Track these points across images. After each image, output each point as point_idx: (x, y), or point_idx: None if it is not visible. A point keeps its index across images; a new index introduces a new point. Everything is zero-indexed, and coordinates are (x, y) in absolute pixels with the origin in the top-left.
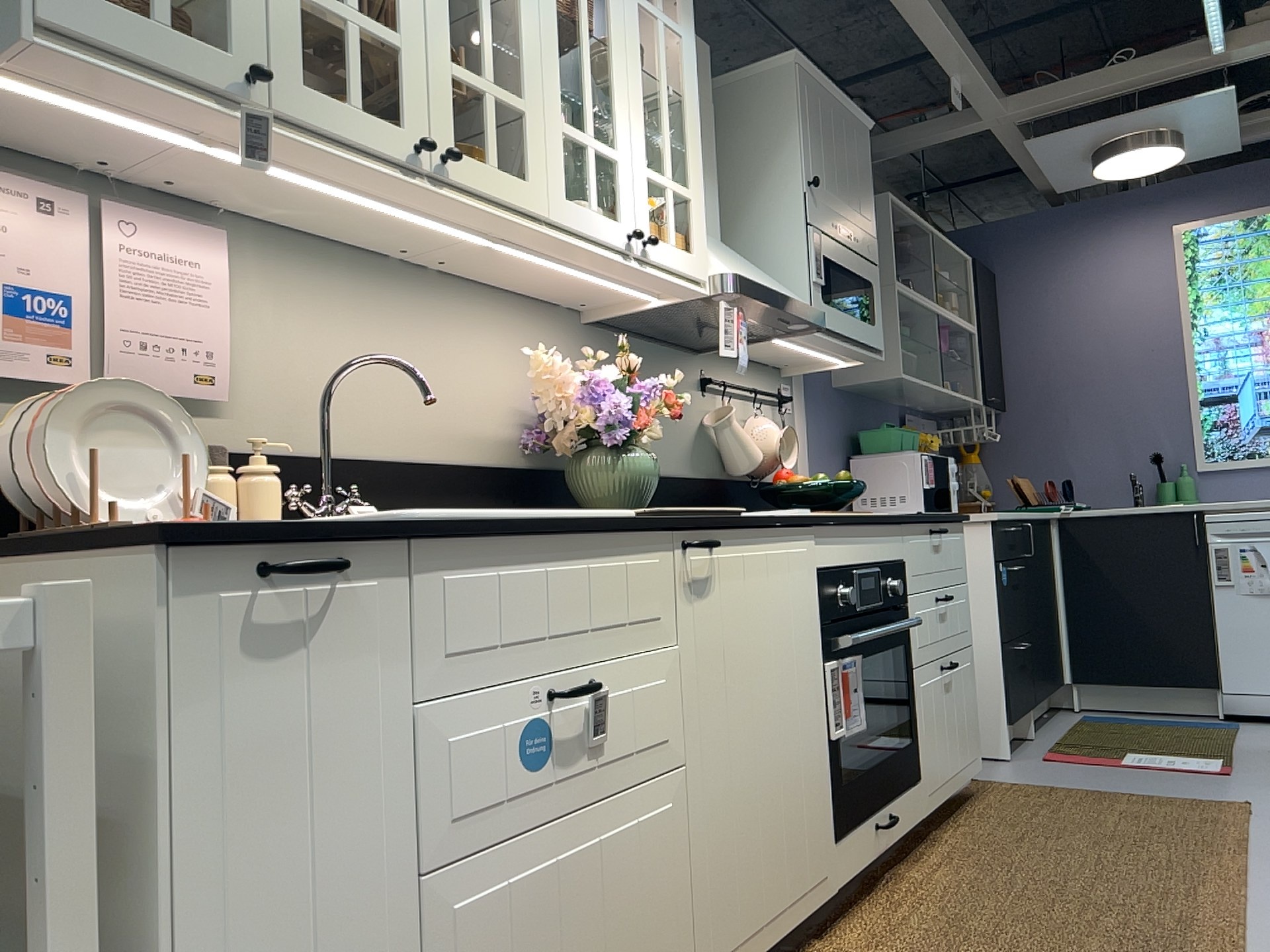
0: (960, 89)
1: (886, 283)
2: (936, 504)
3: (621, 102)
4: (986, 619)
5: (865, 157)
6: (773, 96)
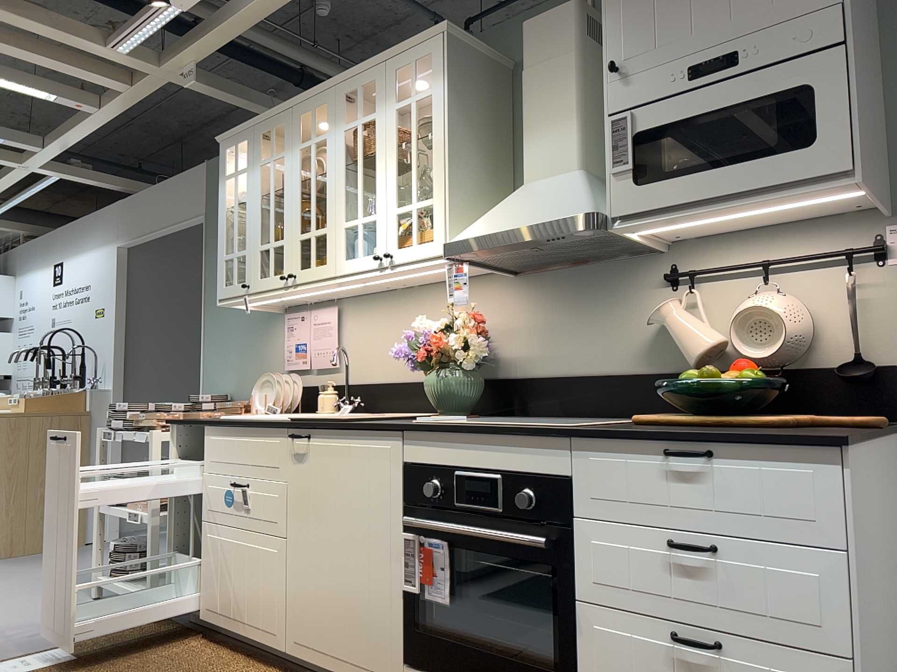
0: None
1: None
2: None
3: (379, 183)
4: None
5: None
6: None
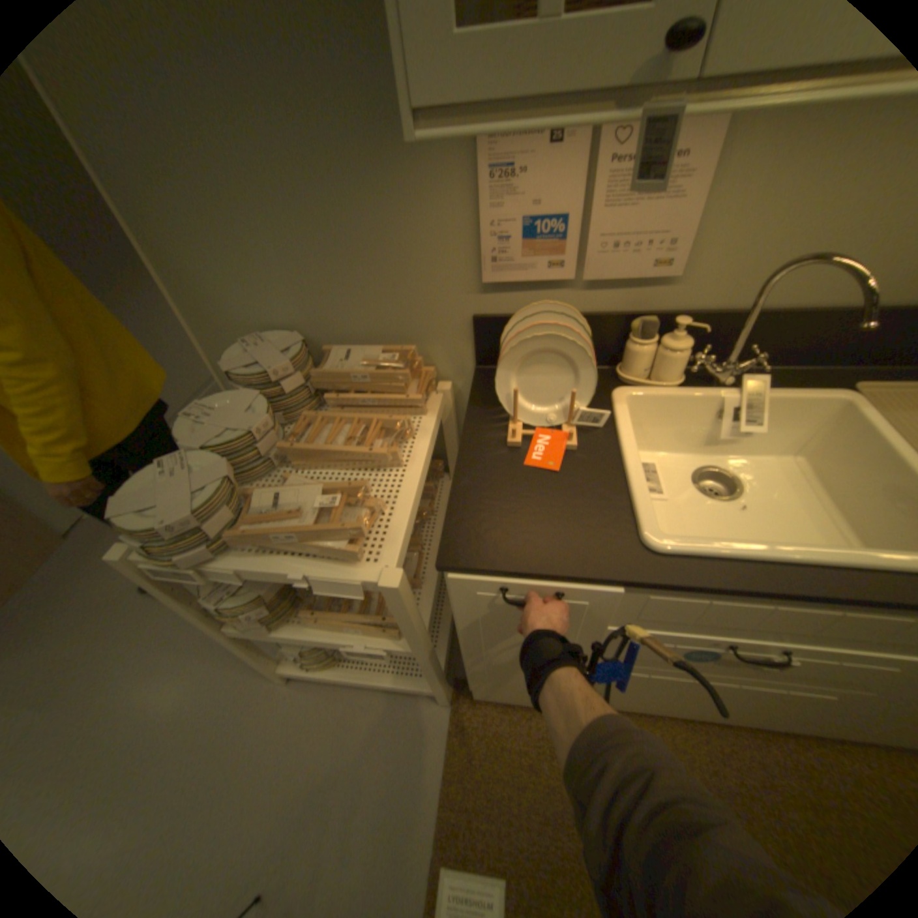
0: None
1: None
2: None
3: None
4: None
5: None
6: None
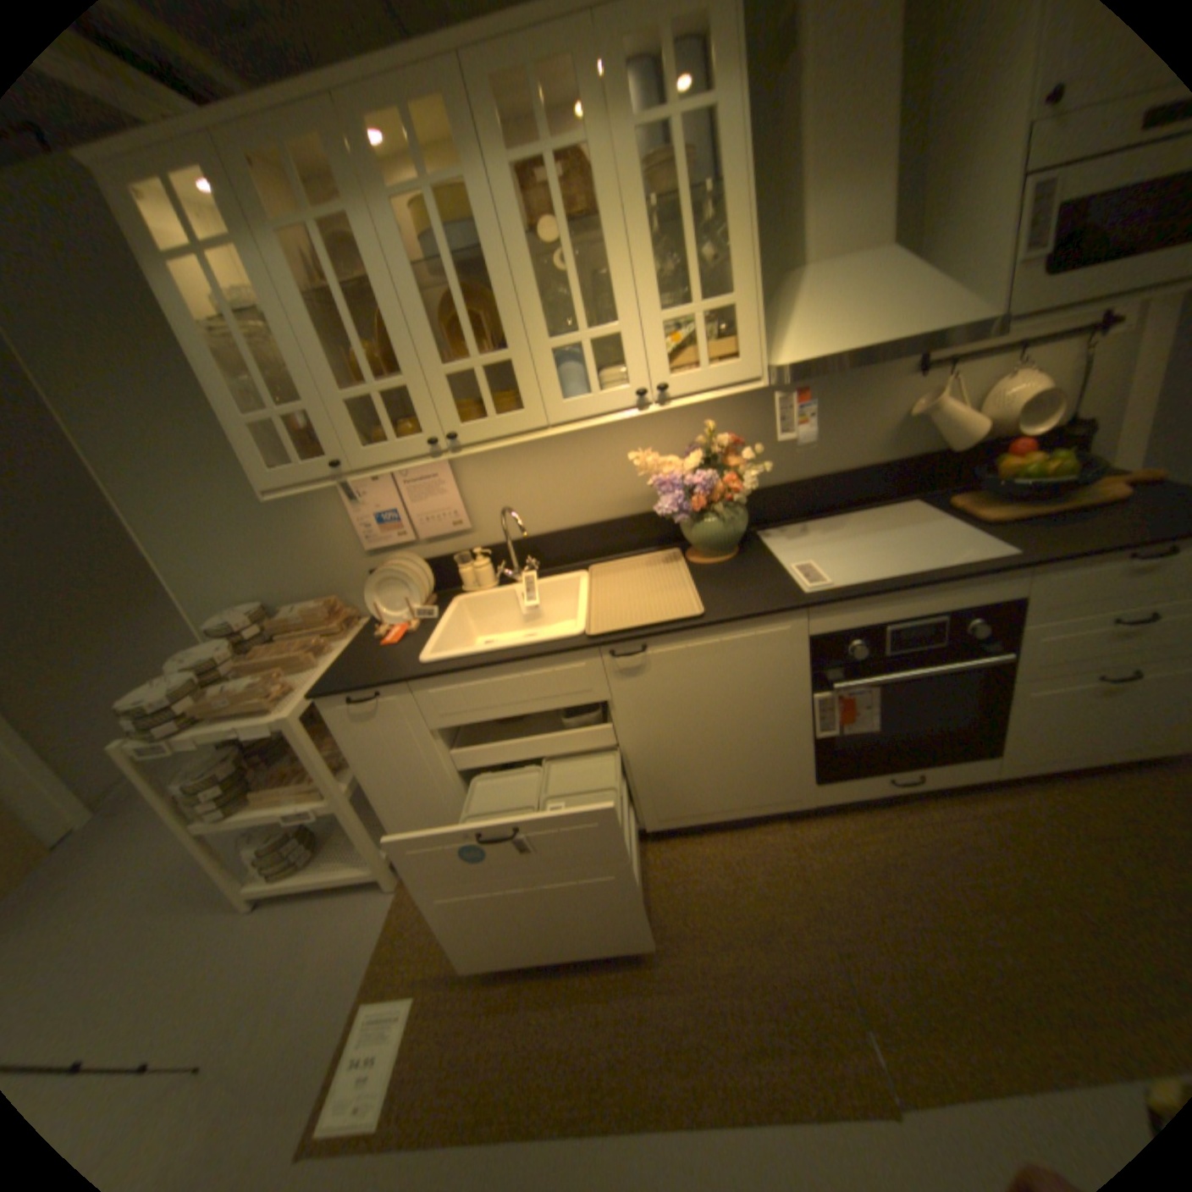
0: None
1: None
2: None
3: (618, 270)
4: None
5: None
6: None
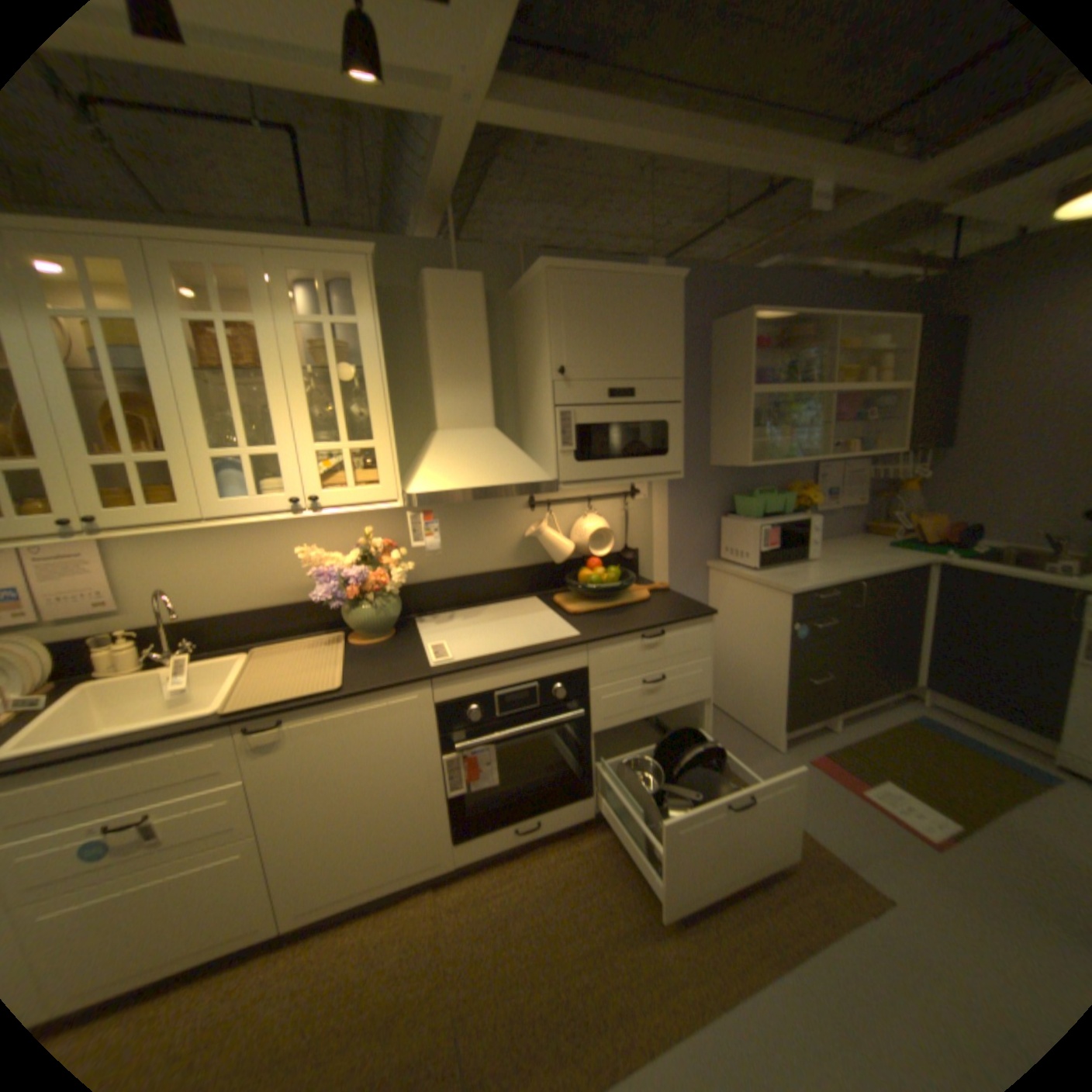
0: (829, 185)
1: (745, 387)
2: (777, 561)
3: (279, 410)
4: (780, 661)
5: (666, 309)
6: (539, 296)
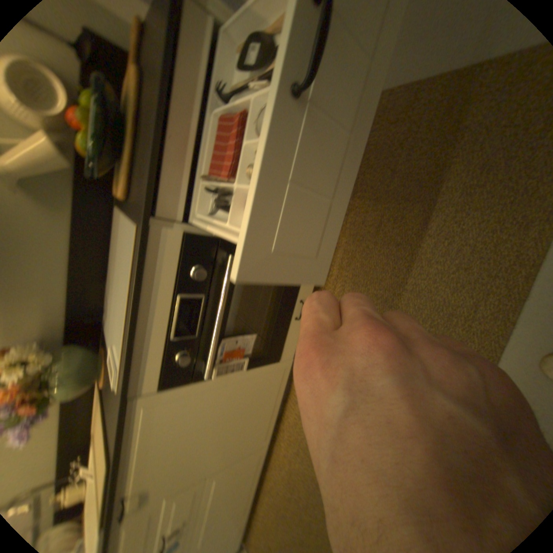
0: None
1: None
2: None
3: None
4: None
5: None
6: None
